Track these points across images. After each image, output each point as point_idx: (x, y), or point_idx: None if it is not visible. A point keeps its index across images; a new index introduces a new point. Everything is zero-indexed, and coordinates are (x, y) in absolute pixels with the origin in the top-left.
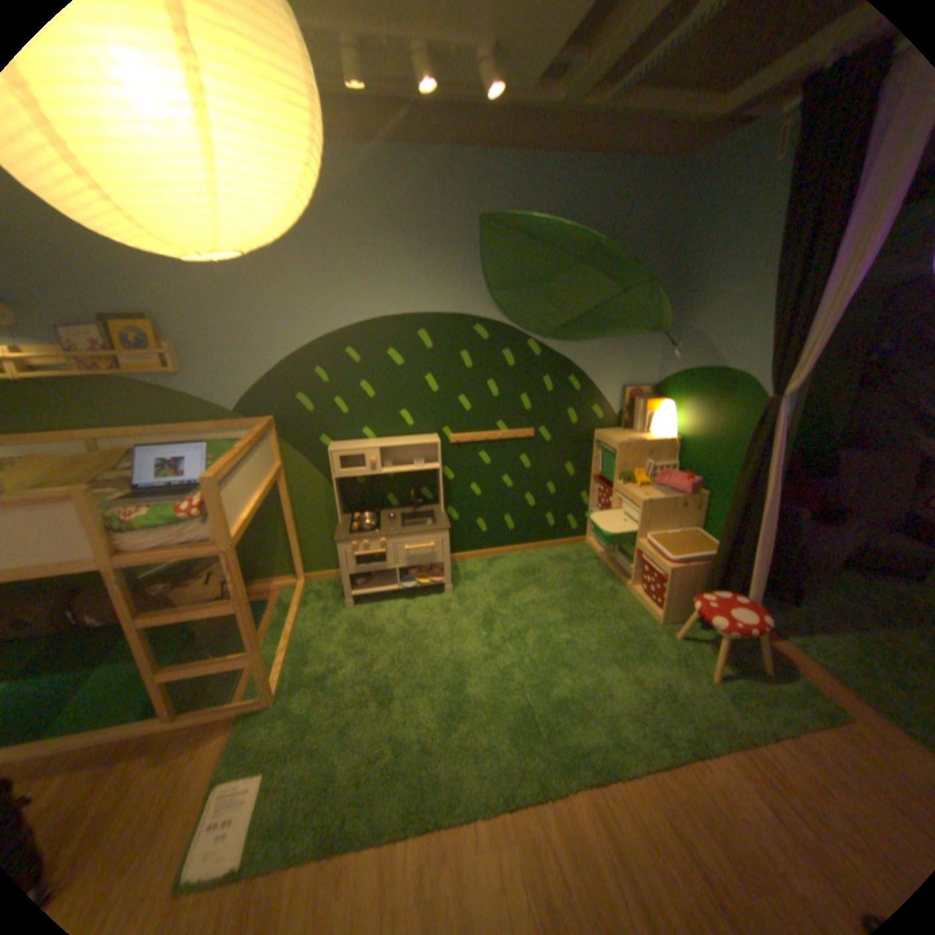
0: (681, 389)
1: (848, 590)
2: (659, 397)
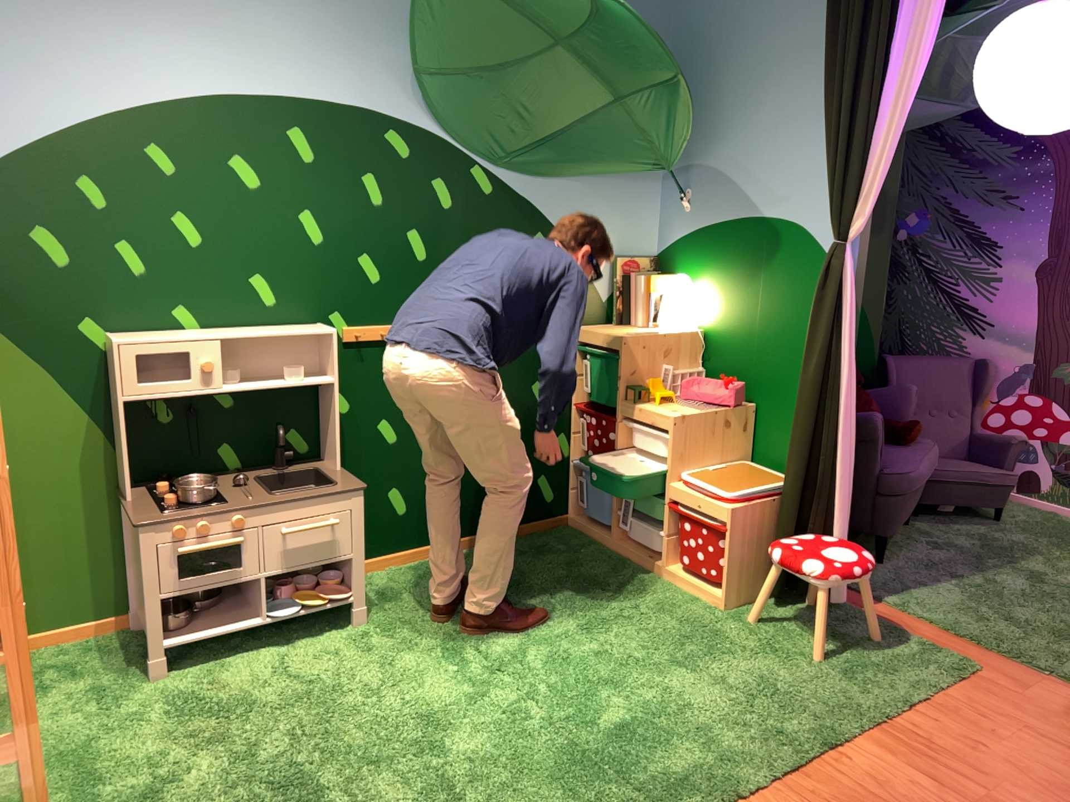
0: (699, 256)
1: (928, 536)
2: (663, 272)
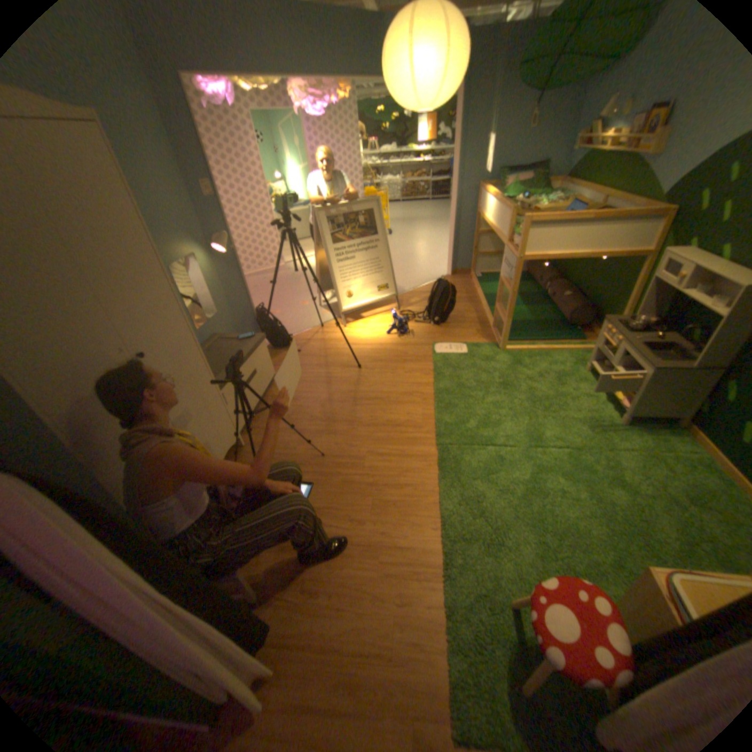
0: None
1: None
2: None
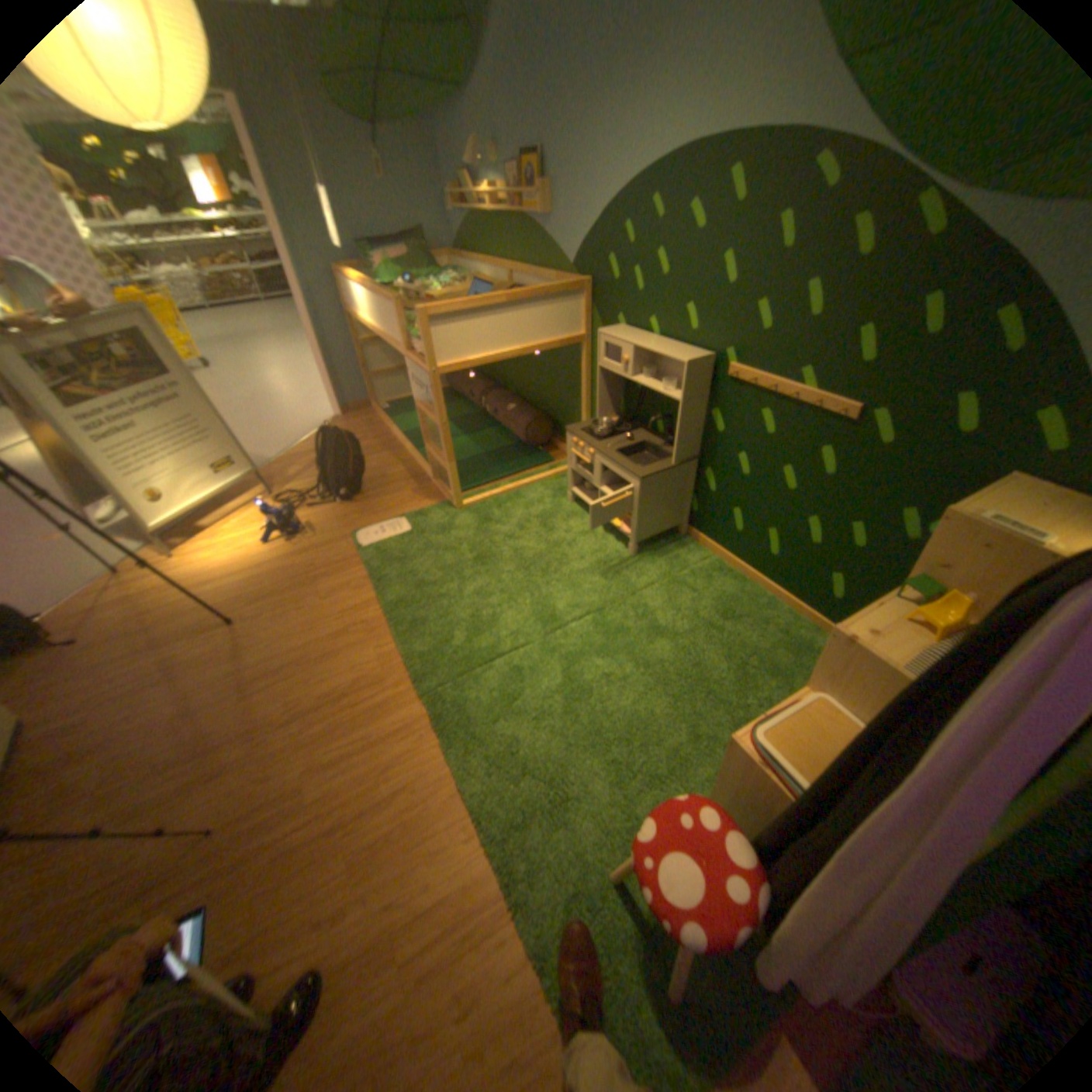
0: None
1: None
2: None
